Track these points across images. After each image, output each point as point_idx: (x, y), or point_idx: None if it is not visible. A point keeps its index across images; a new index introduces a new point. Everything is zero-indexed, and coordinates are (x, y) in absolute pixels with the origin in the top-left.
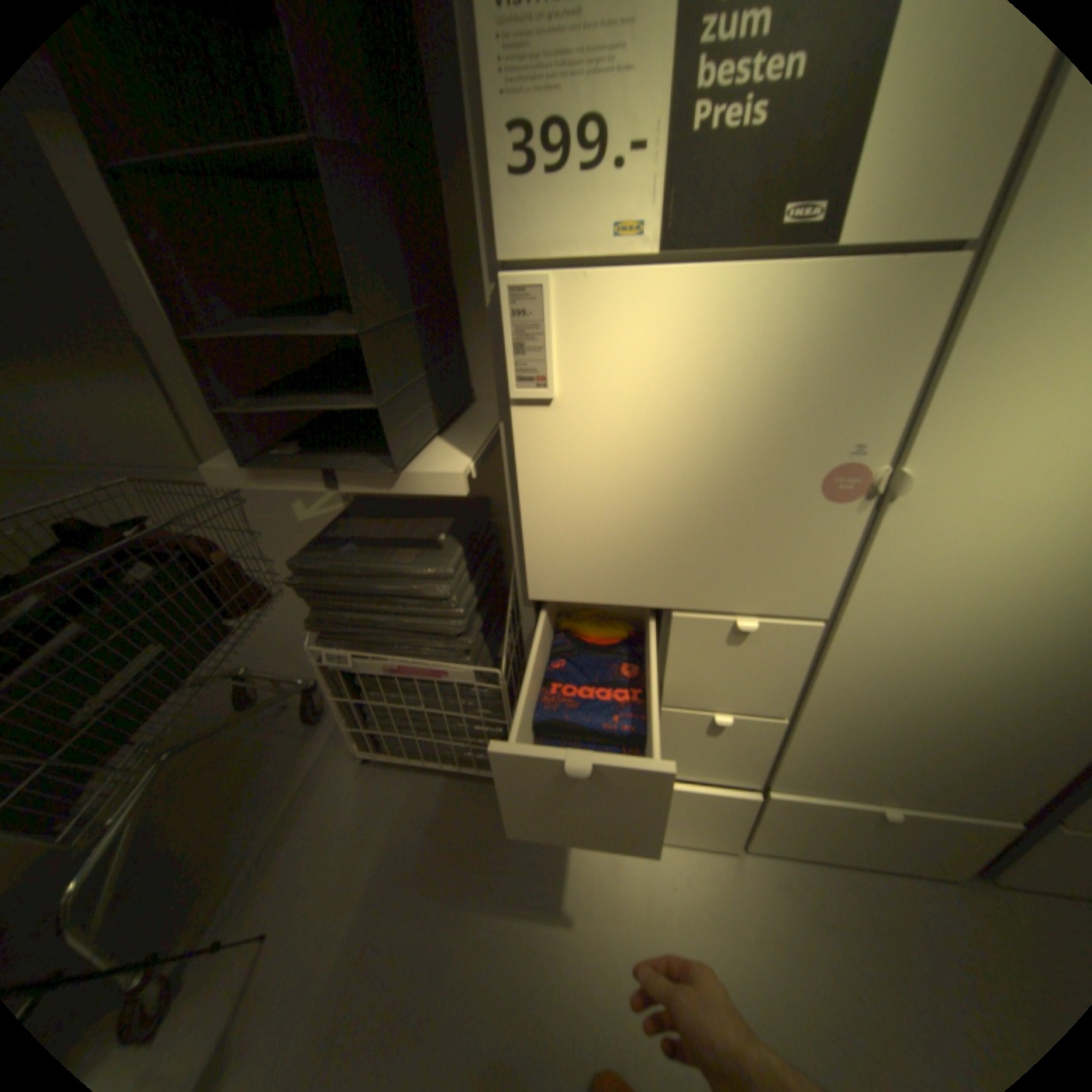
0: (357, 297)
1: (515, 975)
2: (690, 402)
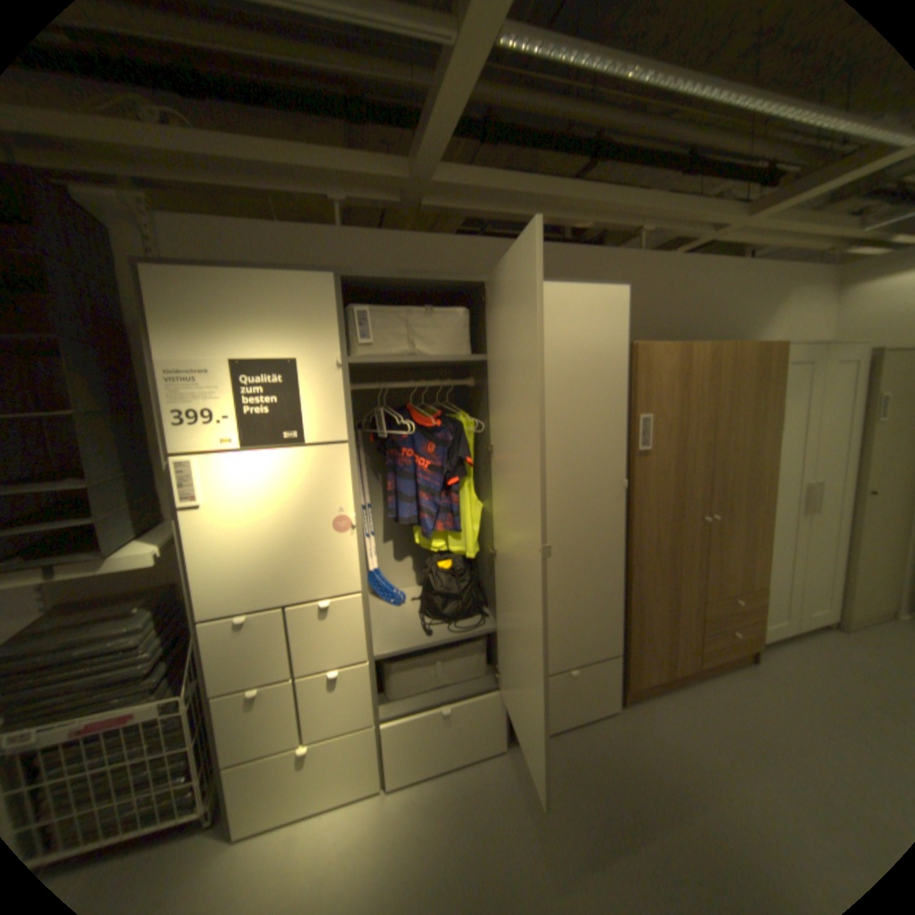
0: (90, 472)
1: None
2: (266, 501)
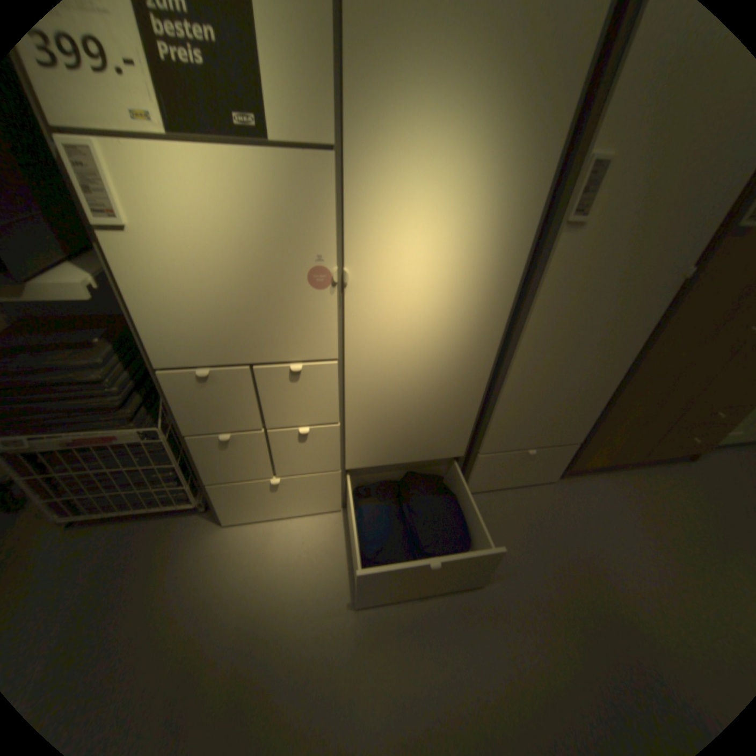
0: None
1: (195, 622)
2: (217, 229)
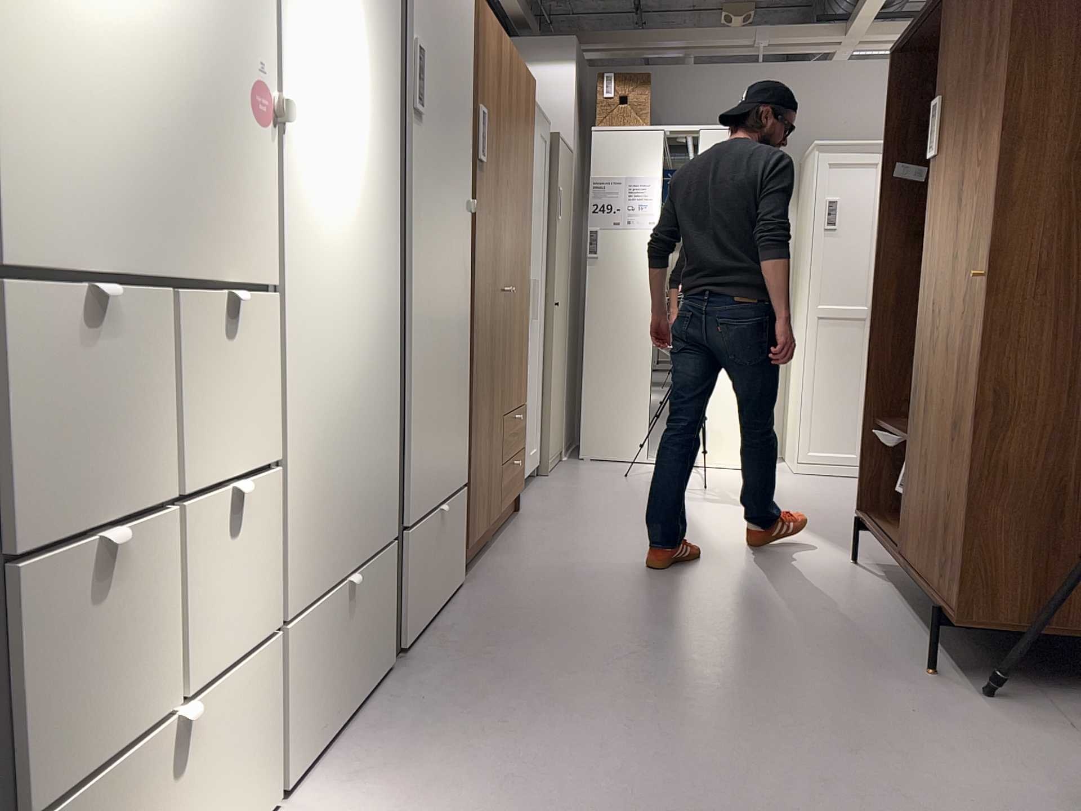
0: None
1: None
2: None
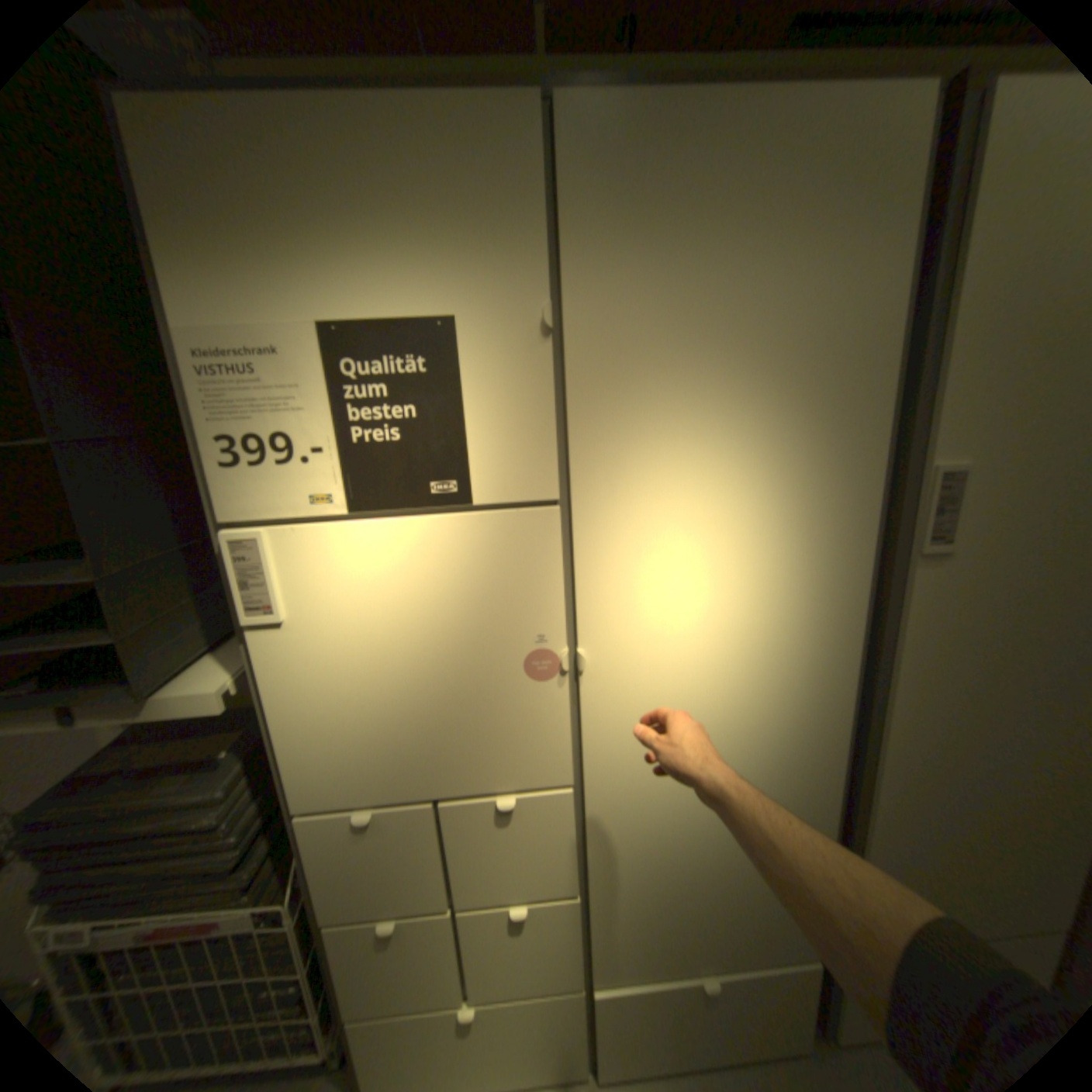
0: (100, 550)
1: None
2: (401, 615)
